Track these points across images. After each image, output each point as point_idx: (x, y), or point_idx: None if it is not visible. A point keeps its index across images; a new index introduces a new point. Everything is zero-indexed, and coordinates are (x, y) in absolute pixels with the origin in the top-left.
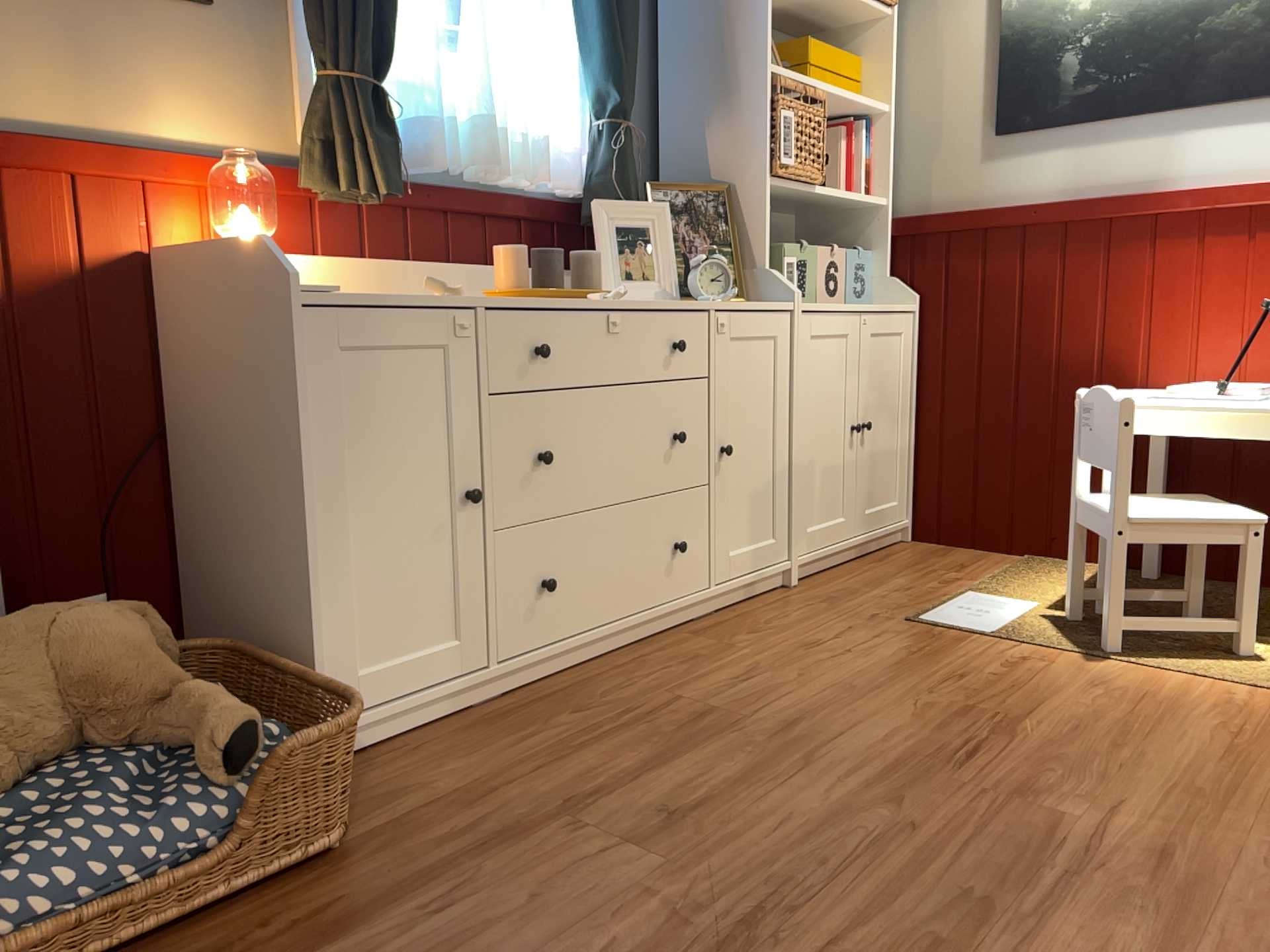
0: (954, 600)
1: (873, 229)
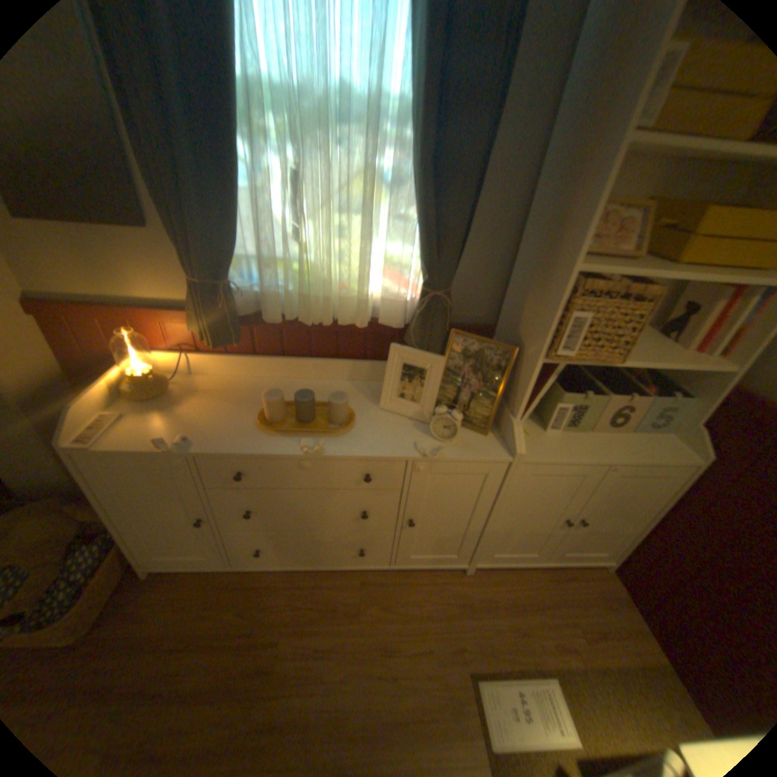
0: (531, 683)
1: (714, 383)
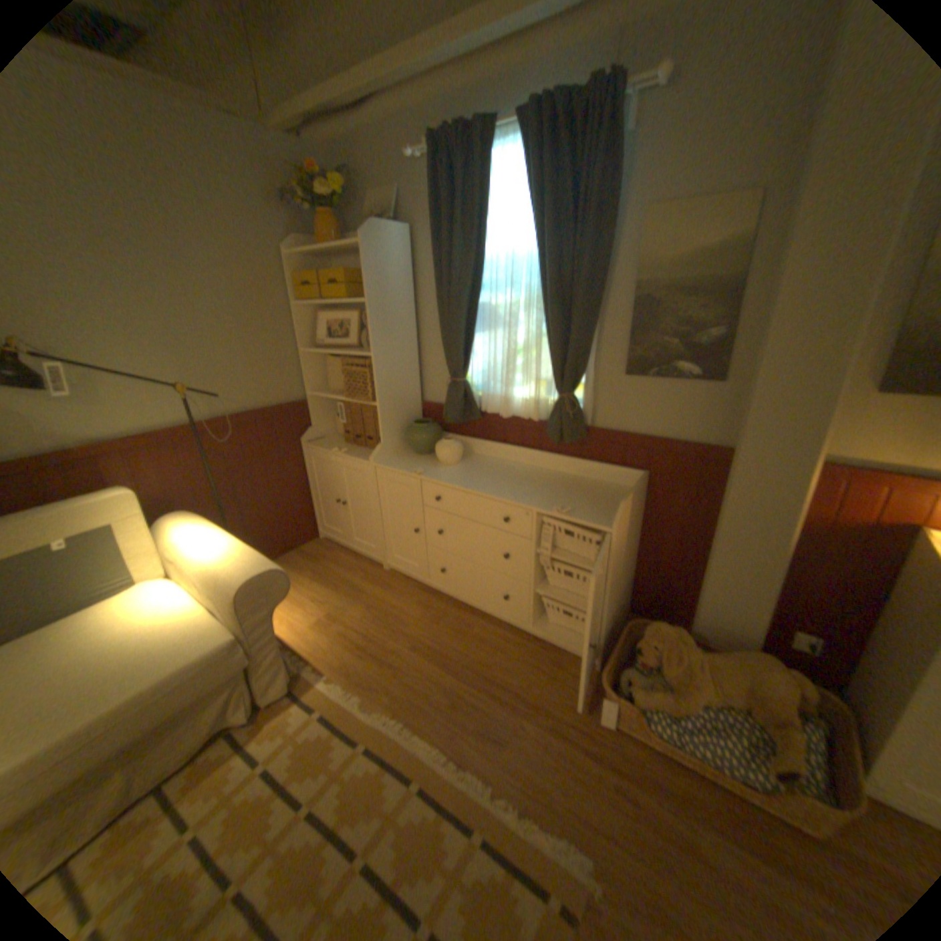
0: None
1: None
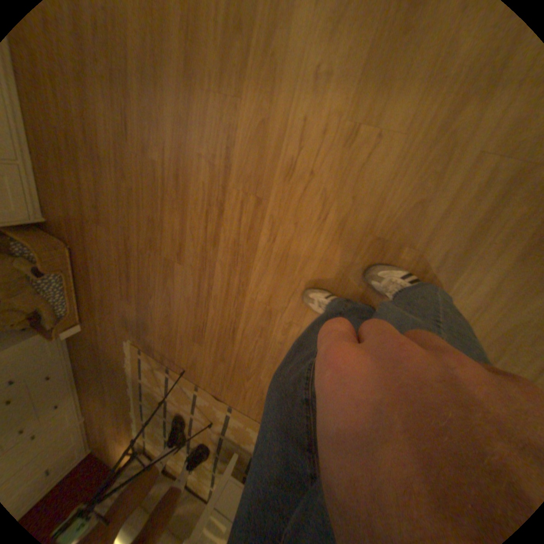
0: None
1: None
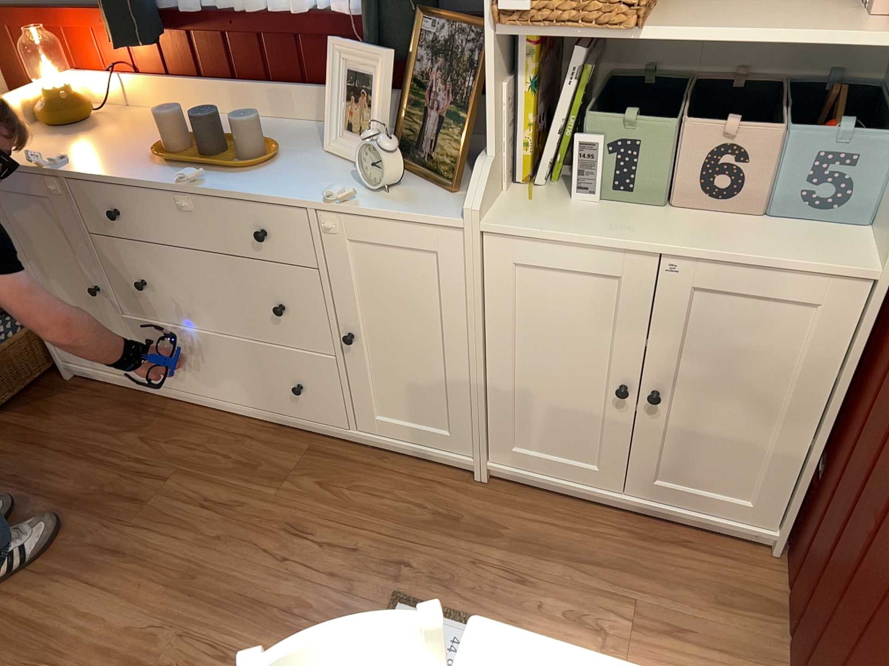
0: None
1: None
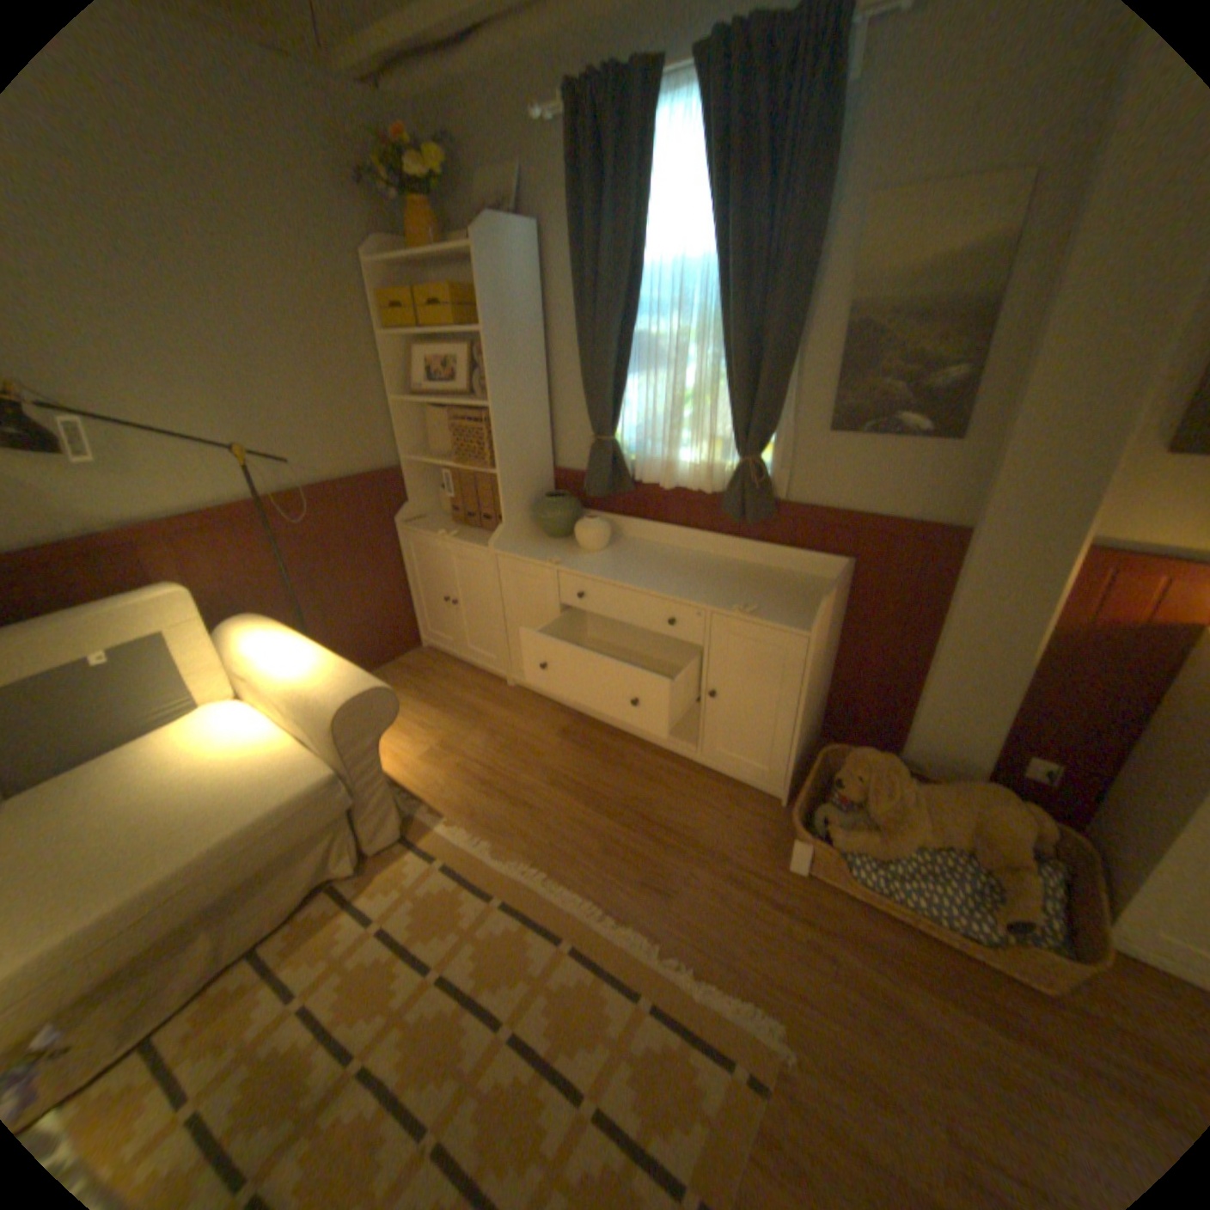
0: None
1: None
